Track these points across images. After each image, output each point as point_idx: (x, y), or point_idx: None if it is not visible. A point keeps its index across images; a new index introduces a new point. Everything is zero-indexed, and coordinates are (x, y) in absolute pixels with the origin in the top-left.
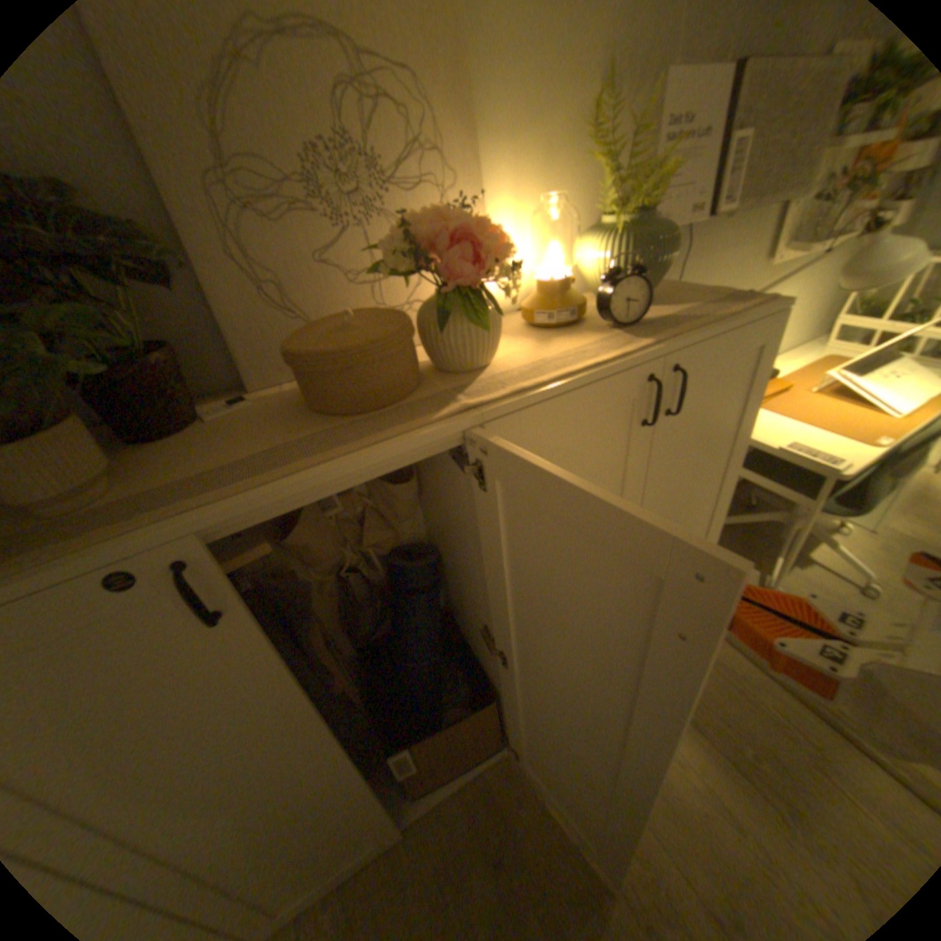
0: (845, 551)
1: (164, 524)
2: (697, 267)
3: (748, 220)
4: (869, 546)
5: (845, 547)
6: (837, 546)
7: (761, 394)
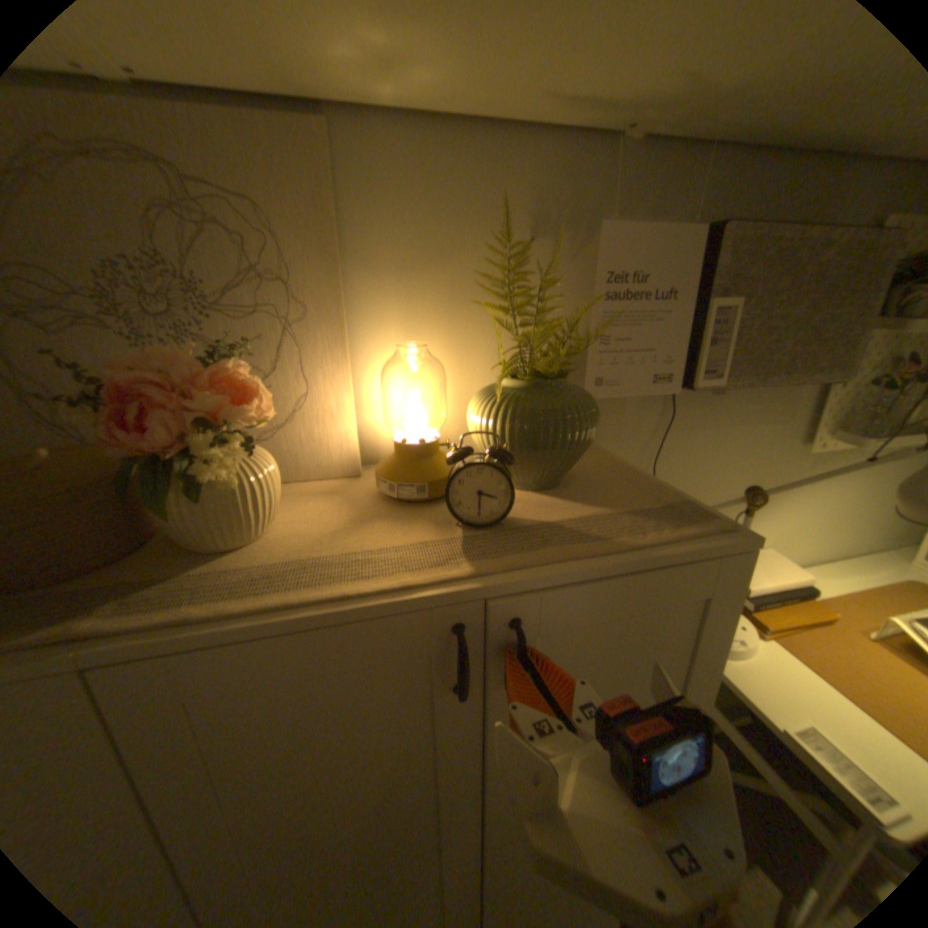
0: None
1: None
2: (689, 440)
3: (768, 395)
4: None
5: None
6: None
7: (719, 663)
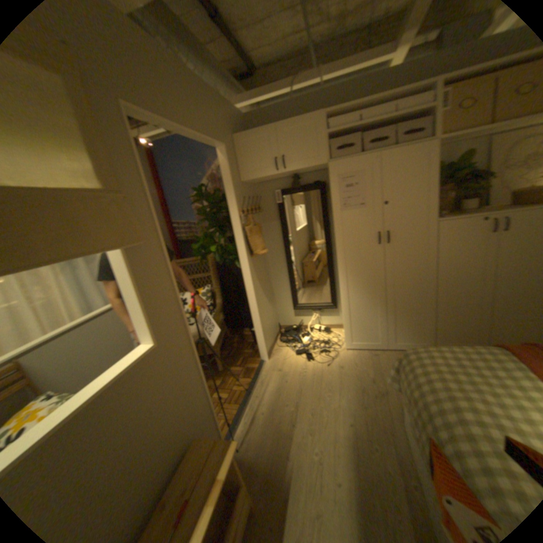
0: None
1: (498, 212)
2: None
3: None
4: None
5: None
6: None
7: None
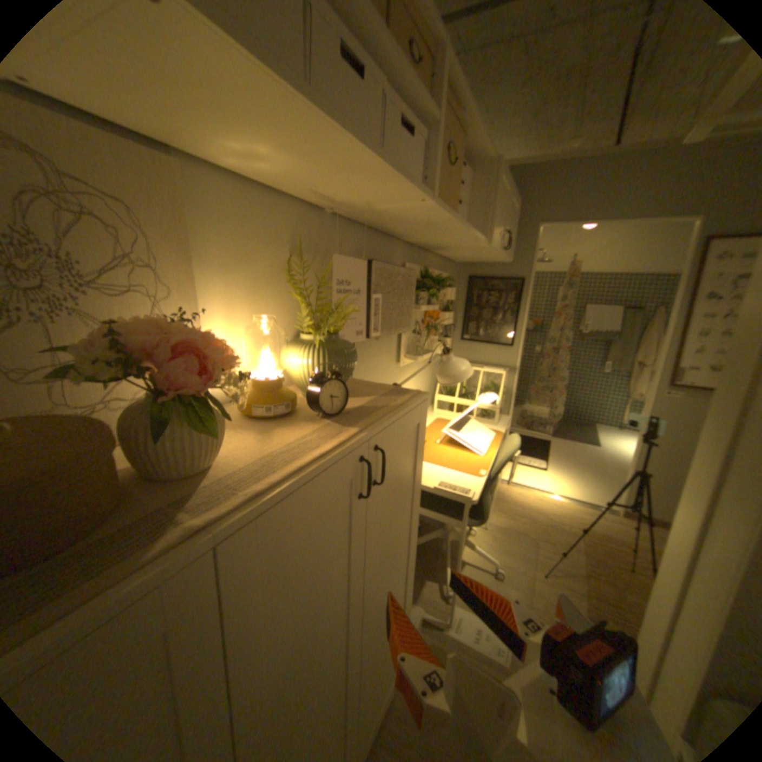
0: (478, 548)
1: None
2: (360, 367)
3: (383, 341)
4: (486, 539)
5: (475, 544)
6: (473, 546)
7: (421, 454)
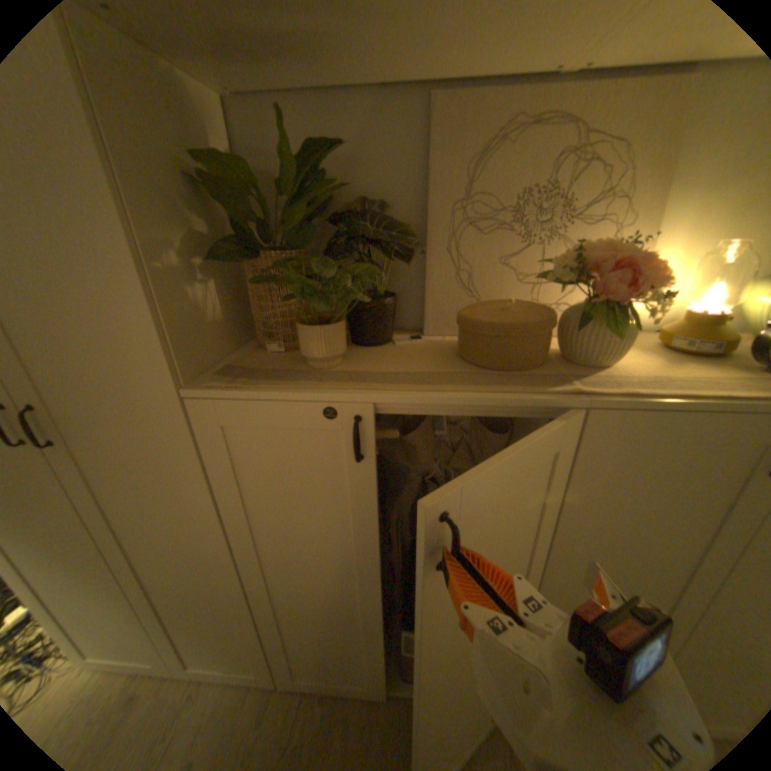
0: None
1: (363, 393)
2: None
3: None
4: None
5: None
6: None
7: None
